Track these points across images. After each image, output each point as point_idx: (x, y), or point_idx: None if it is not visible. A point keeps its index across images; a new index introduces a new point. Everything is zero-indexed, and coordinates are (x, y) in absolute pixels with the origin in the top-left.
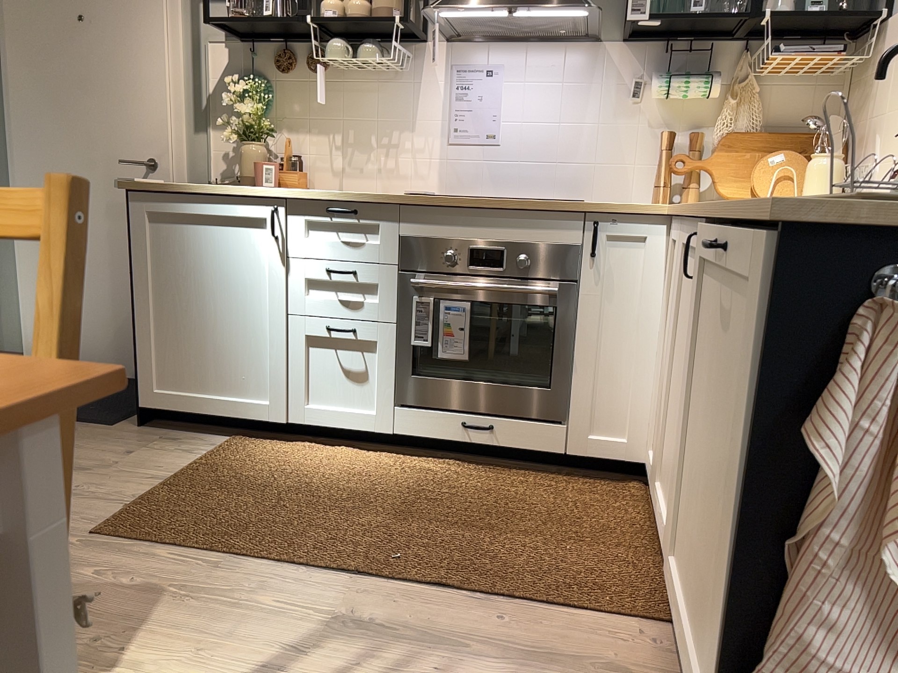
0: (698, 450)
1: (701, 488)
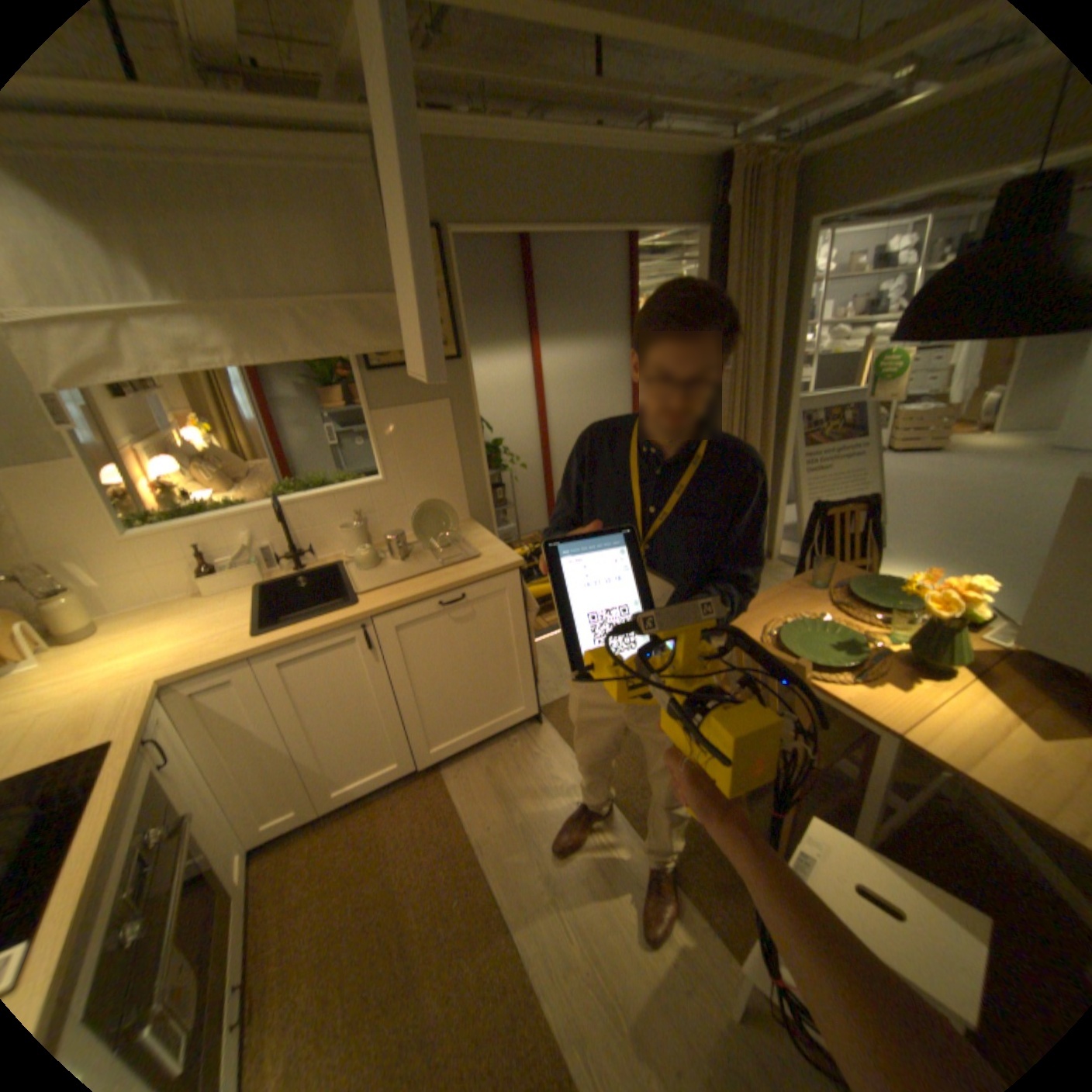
0: (425, 698)
1: (444, 701)
